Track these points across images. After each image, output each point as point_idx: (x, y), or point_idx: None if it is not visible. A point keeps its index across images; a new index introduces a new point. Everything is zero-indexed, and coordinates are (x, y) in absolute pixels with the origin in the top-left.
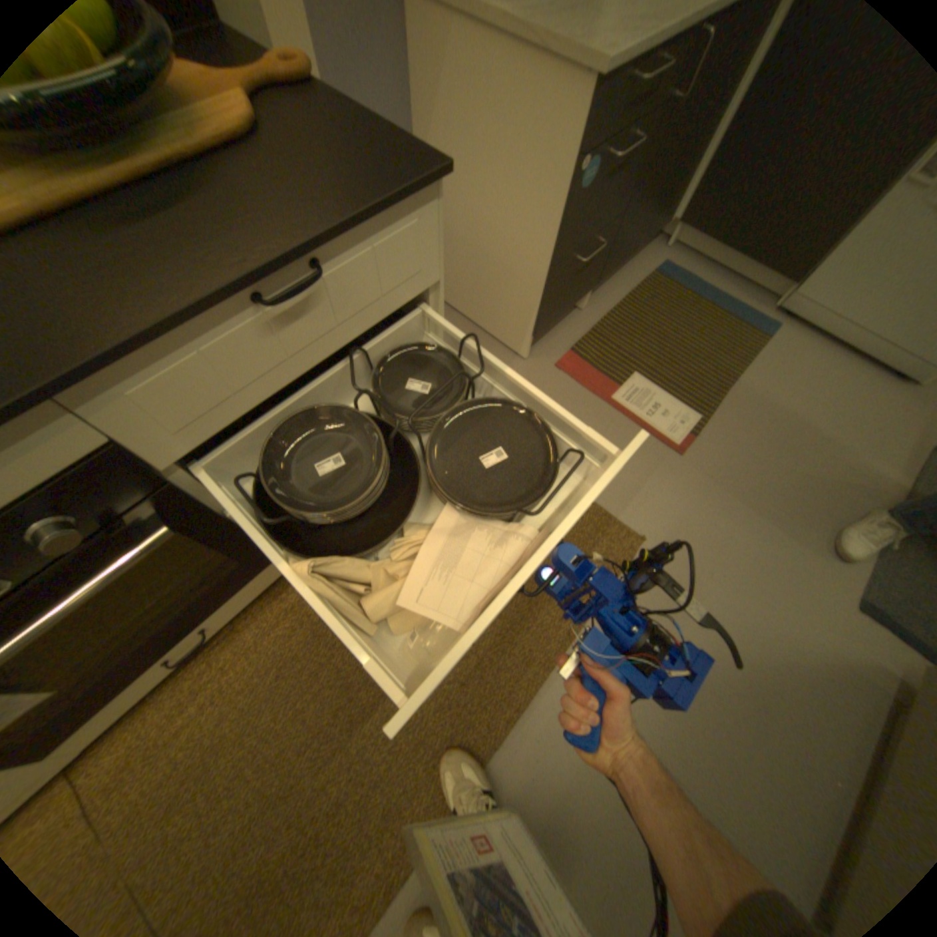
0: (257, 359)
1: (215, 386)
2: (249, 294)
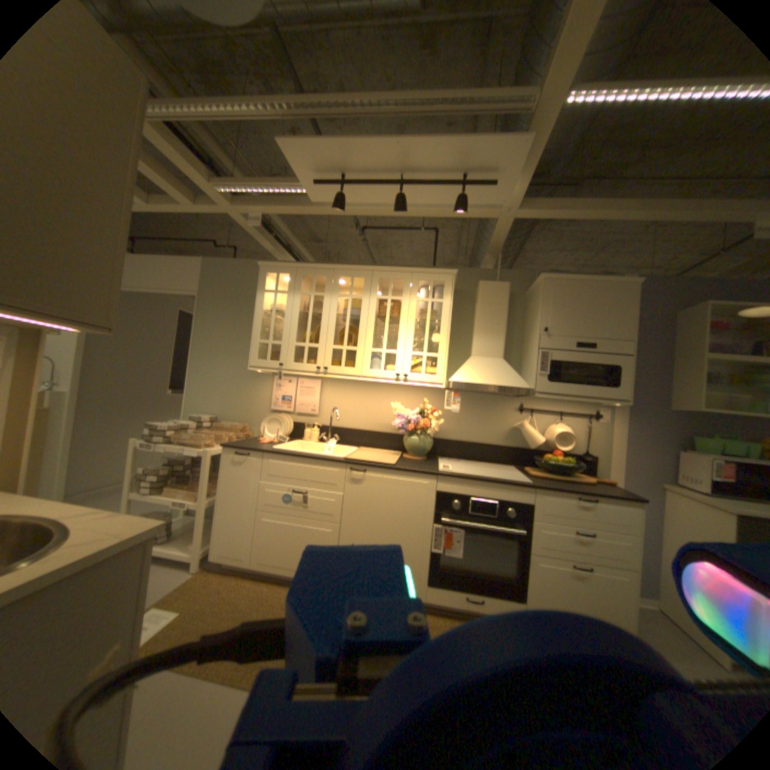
0: (571, 514)
1: (559, 512)
2: (579, 498)
